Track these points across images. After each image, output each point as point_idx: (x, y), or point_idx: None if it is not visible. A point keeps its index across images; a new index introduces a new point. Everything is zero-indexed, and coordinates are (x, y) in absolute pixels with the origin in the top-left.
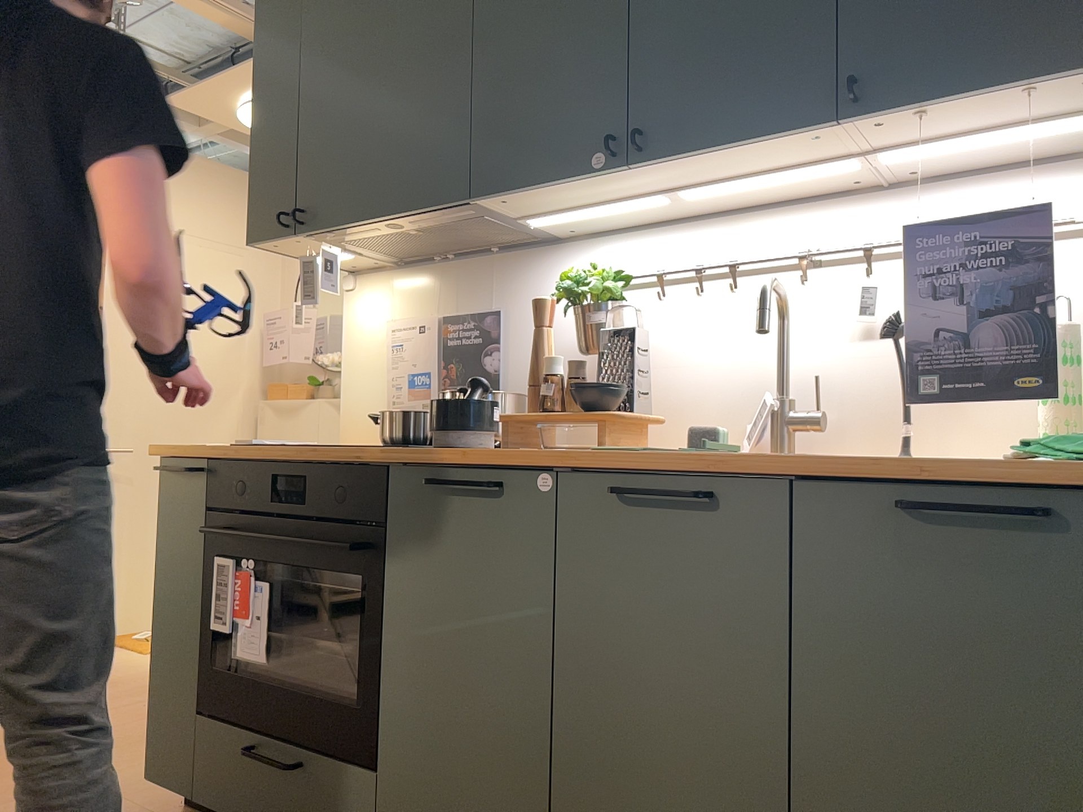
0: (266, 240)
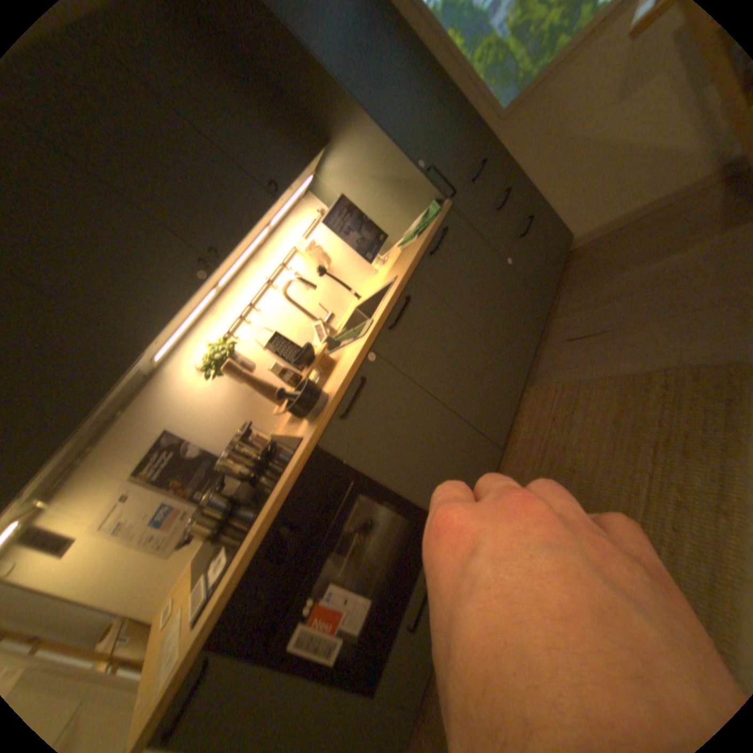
0: None
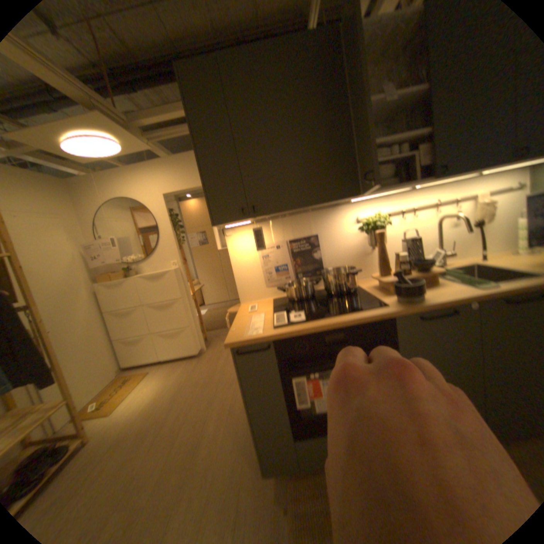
0: (224, 222)
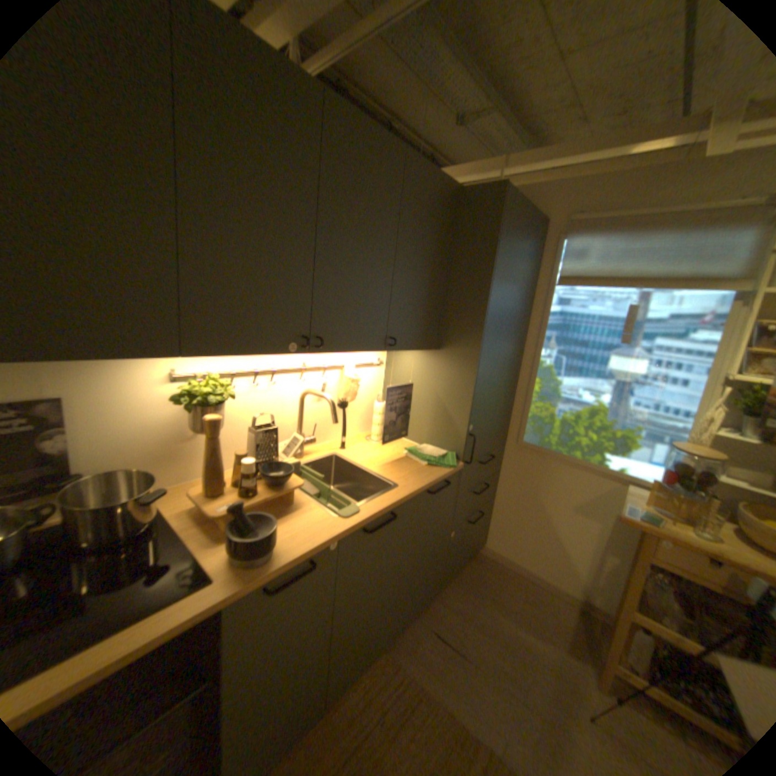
0: None
